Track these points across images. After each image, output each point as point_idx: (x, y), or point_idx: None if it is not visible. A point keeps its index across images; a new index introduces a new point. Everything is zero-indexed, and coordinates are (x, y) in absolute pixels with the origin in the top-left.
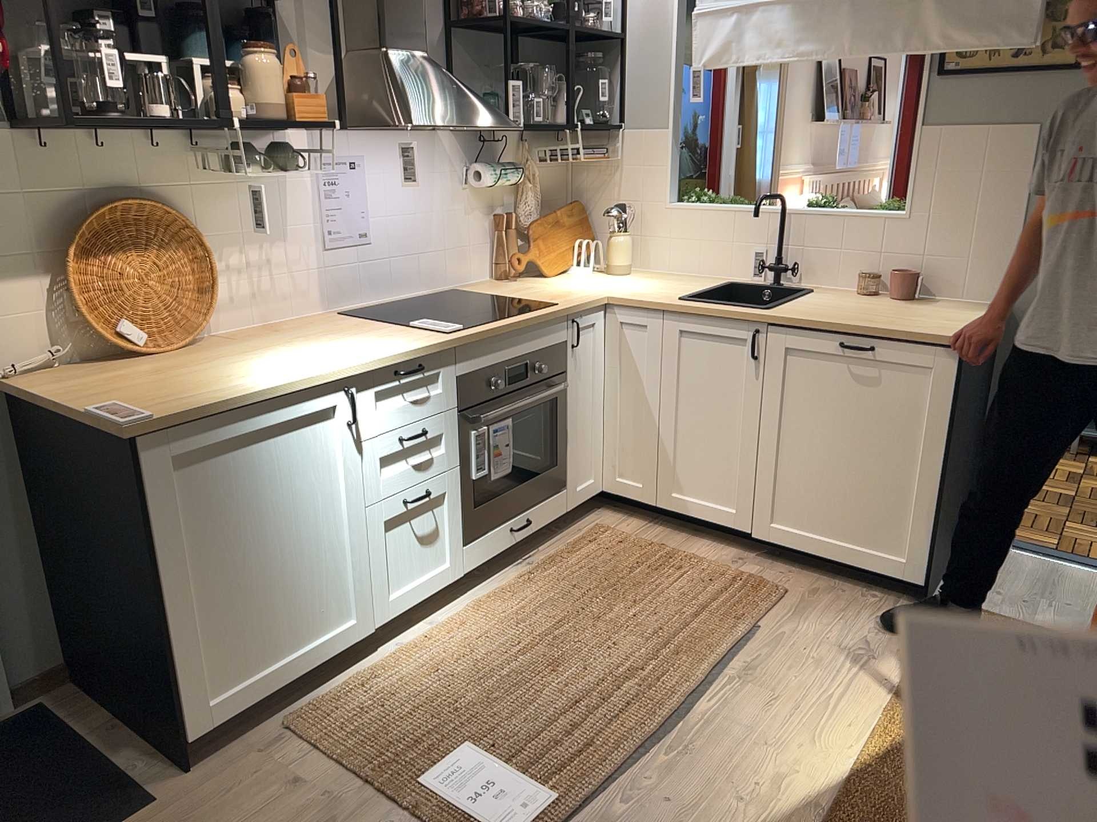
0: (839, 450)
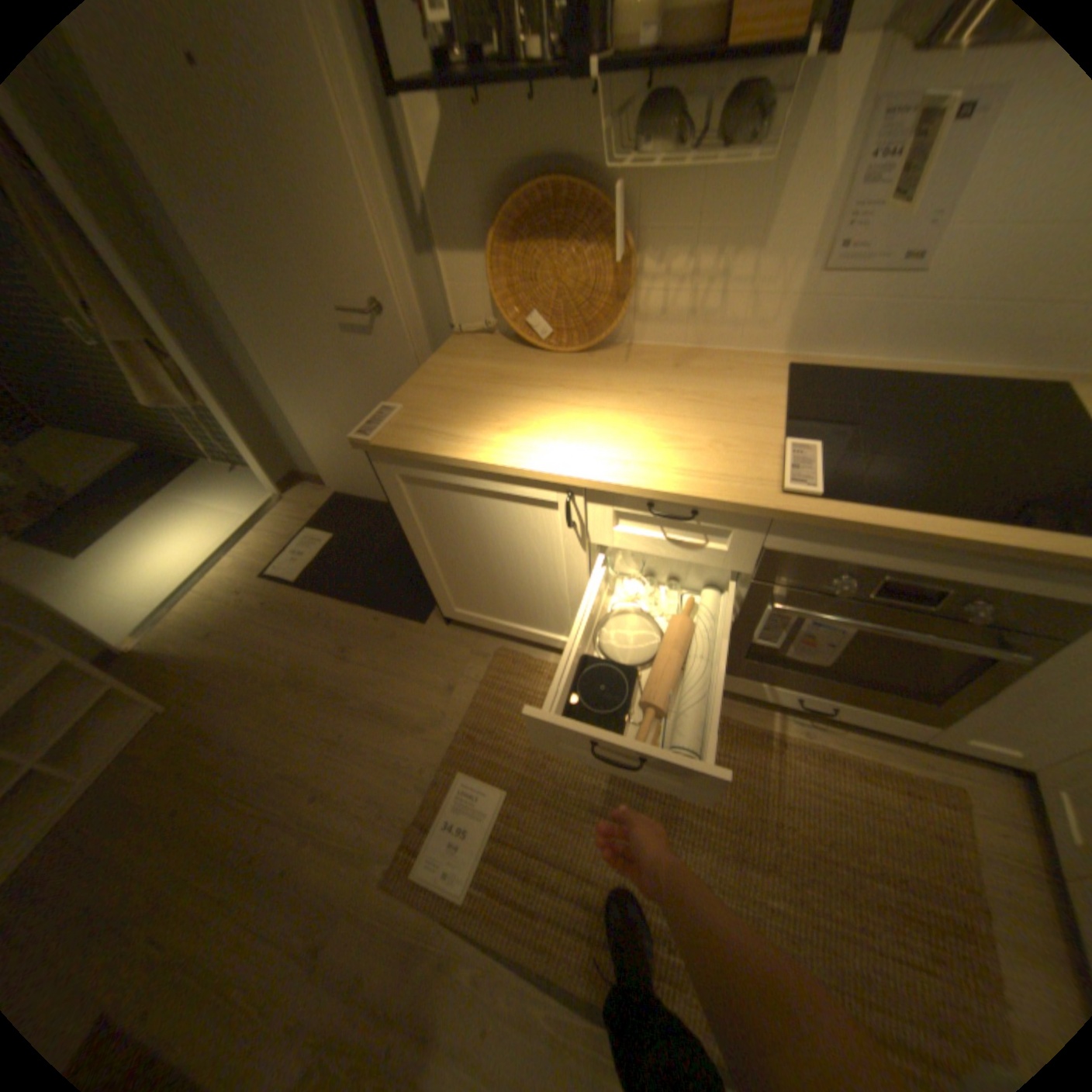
0: None
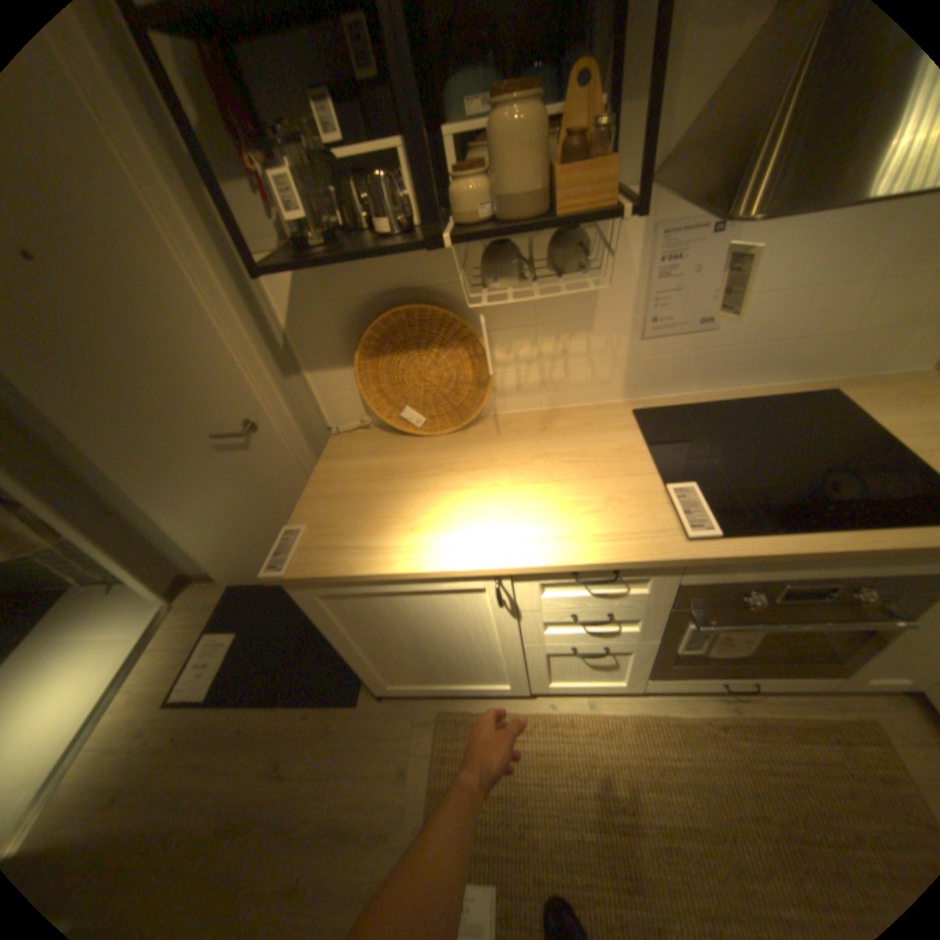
0: None
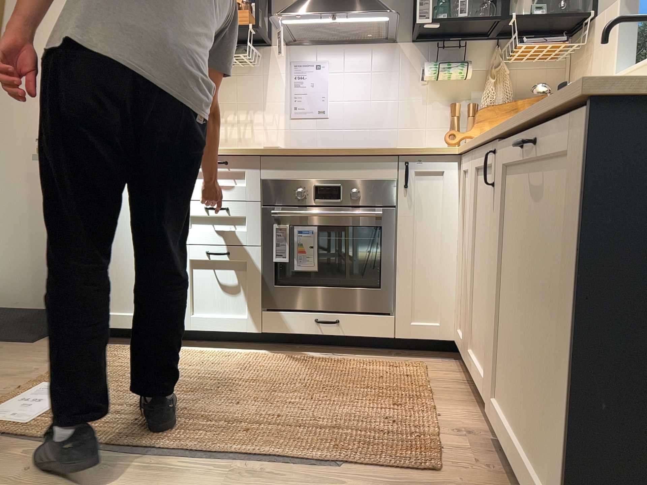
0: (529, 305)
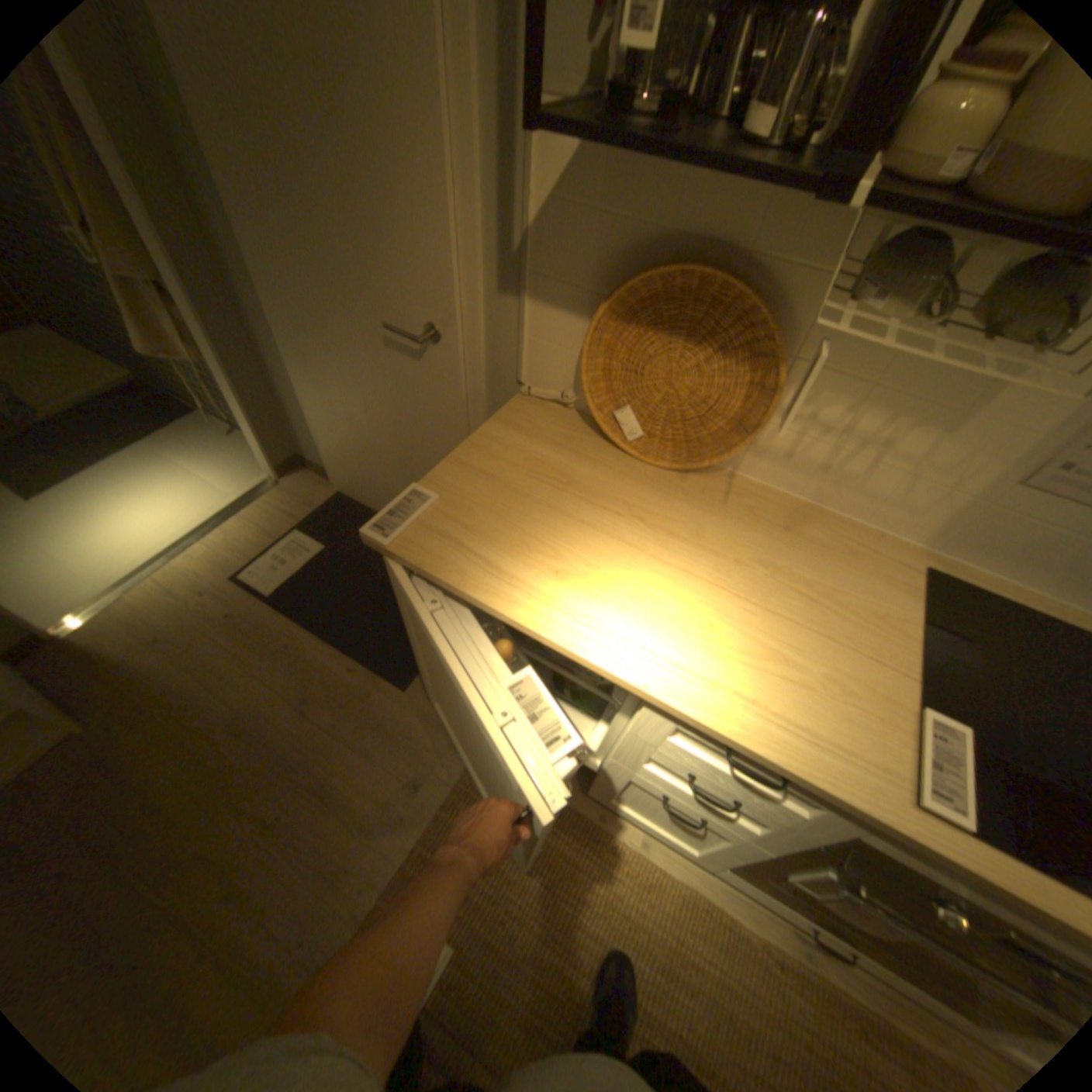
0: None
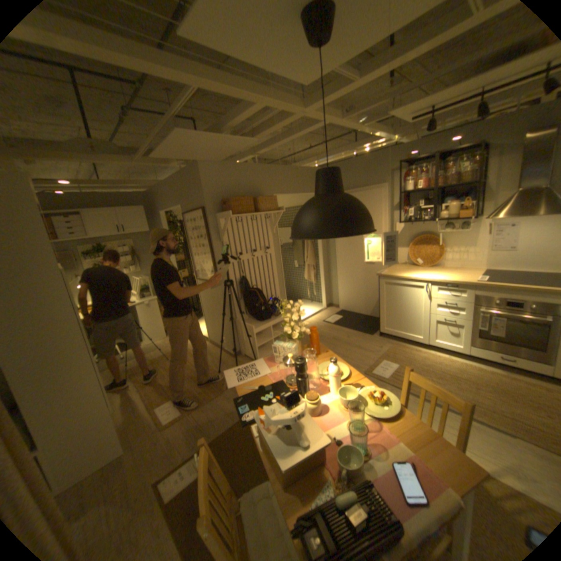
0: None
